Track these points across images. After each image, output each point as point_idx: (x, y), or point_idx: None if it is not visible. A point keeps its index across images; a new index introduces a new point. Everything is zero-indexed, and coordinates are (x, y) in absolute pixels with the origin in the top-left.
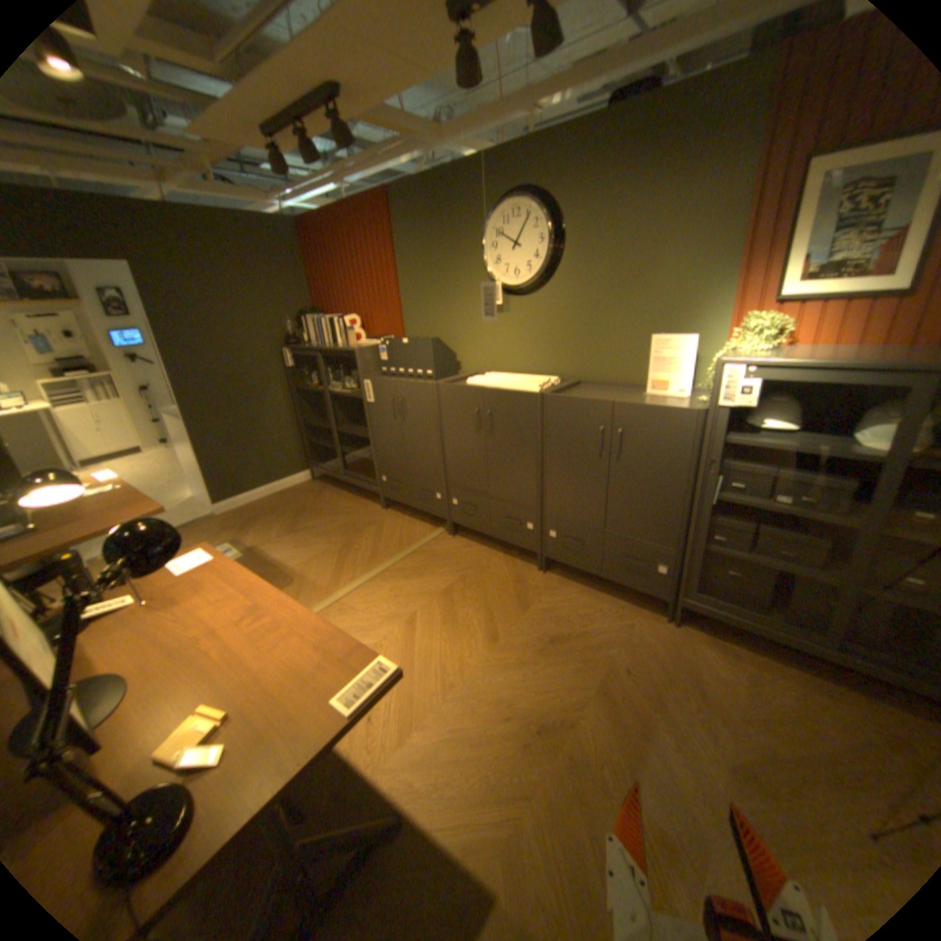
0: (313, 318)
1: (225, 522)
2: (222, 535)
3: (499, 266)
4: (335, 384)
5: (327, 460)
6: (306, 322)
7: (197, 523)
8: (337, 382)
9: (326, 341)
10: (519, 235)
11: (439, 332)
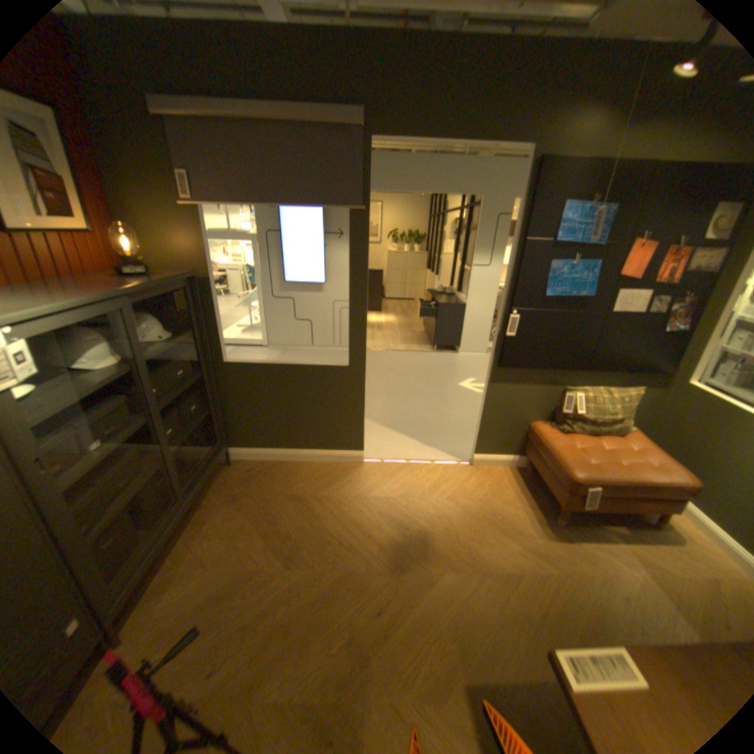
0: None
1: None
2: None
3: None
4: None
5: None
6: None
7: None
8: None
9: None
10: None
11: None
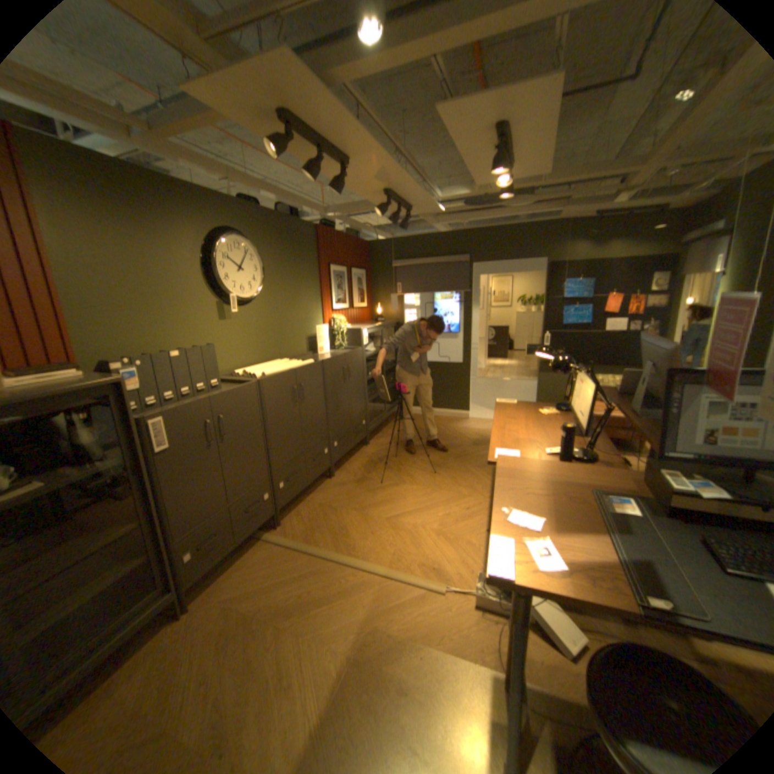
0: None
1: None
2: None
3: (228, 282)
4: None
5: None
6: None
7: None
8: None
9: None
10: (241, 262)
11: (150, 346)
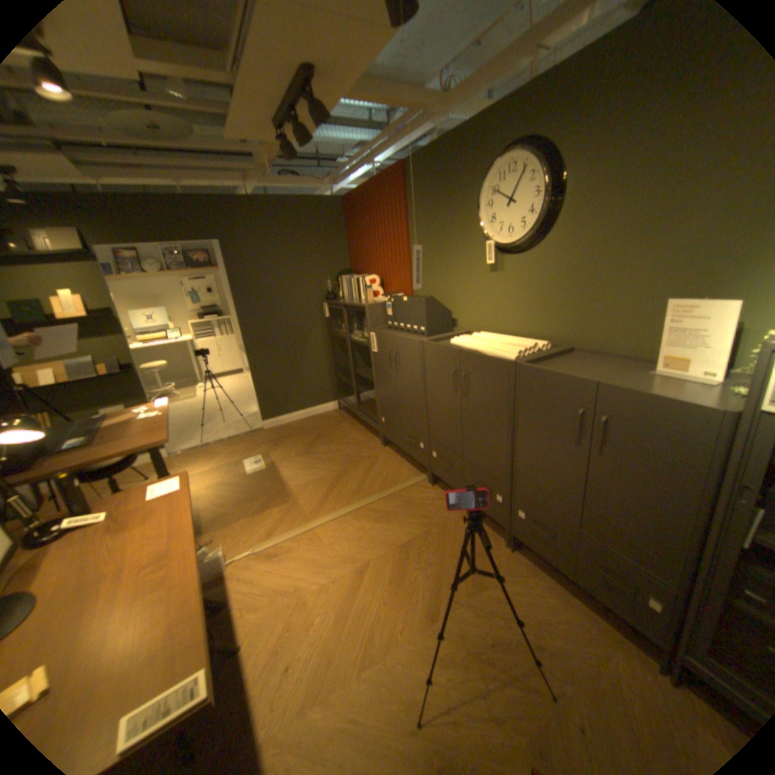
0: (347, 277)
1: (267, 436)
2: (261, 447)
3: (494, 224)
4: (357, 332)
5: (353, 394)
6: (343, 281)
7: (250, 434)
8: (360, 331)
9: (354, 297)
10: (515, 190)
11: (440, 290)
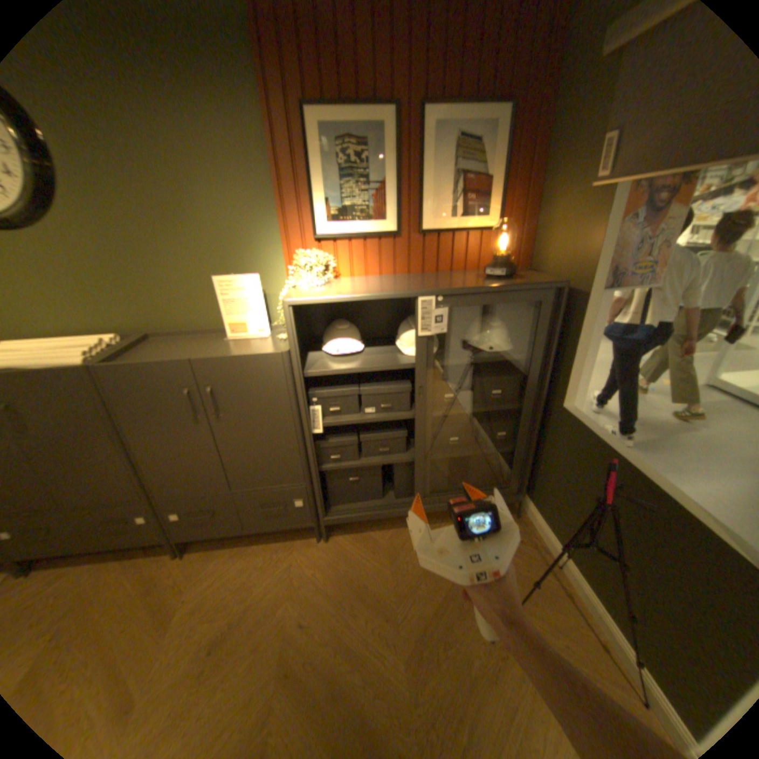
0: None
1: None
2: None
3: None
4: None
5: None
6: None
7: None
8: None
9: None
10: None
11: None
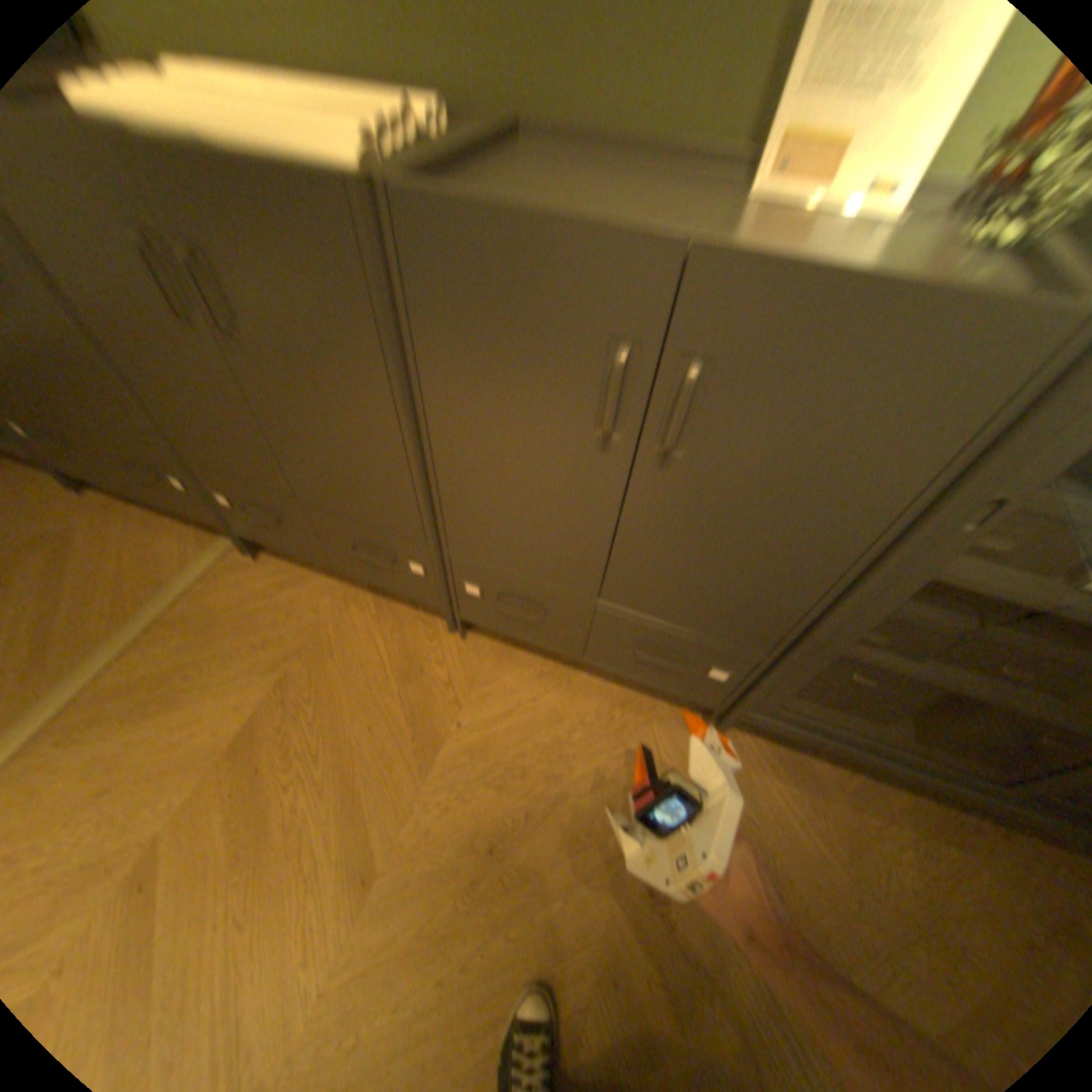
0: None
1: None
2: None
3: None
4: None
5: None
6: None
7: None
8: None
9: None
10: None
11: None
